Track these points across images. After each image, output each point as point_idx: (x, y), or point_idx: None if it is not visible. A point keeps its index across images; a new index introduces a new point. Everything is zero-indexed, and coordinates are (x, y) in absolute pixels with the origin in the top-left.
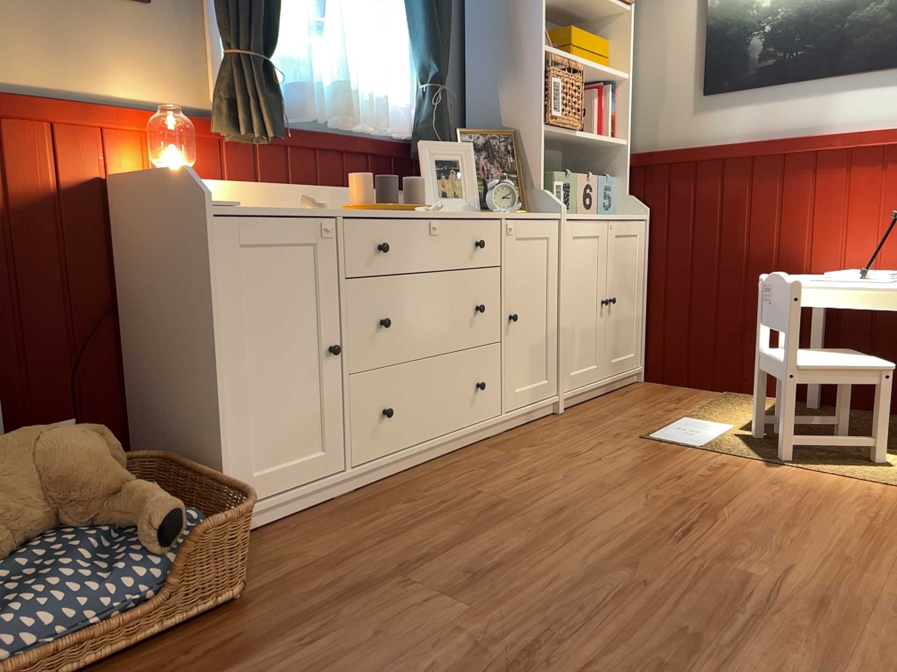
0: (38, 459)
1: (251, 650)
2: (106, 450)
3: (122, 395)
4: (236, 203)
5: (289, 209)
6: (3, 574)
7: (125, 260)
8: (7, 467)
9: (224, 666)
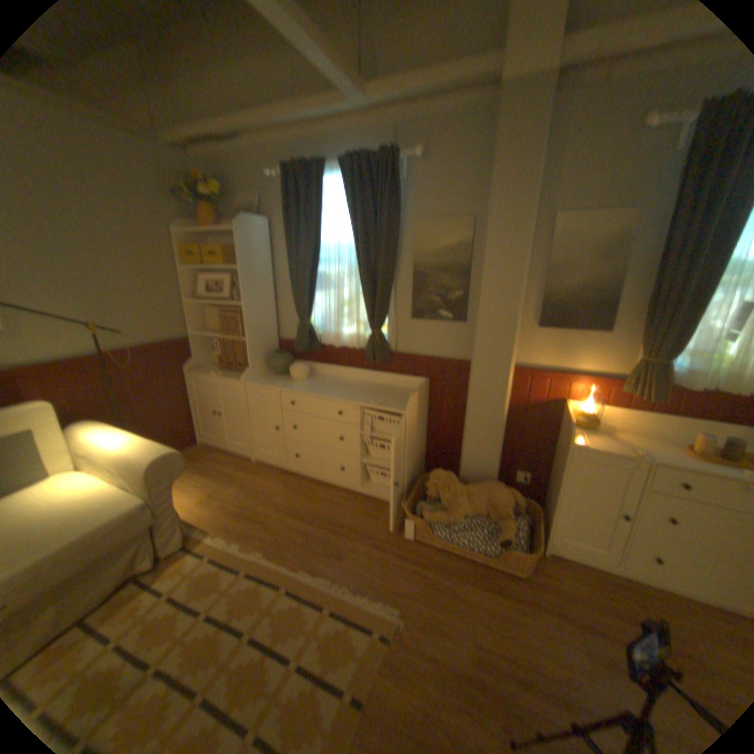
0: (491, 497)
1: (511, 598)
2: (514, 503)
3: (550, 475)
4: (589, 446)
5: (627, 451)
6: (470, 522)
7: (562, 433)
8: (483, 495)
9: (500, 595)
